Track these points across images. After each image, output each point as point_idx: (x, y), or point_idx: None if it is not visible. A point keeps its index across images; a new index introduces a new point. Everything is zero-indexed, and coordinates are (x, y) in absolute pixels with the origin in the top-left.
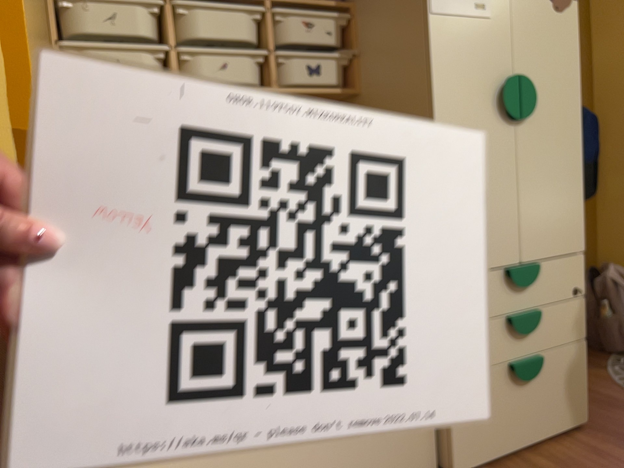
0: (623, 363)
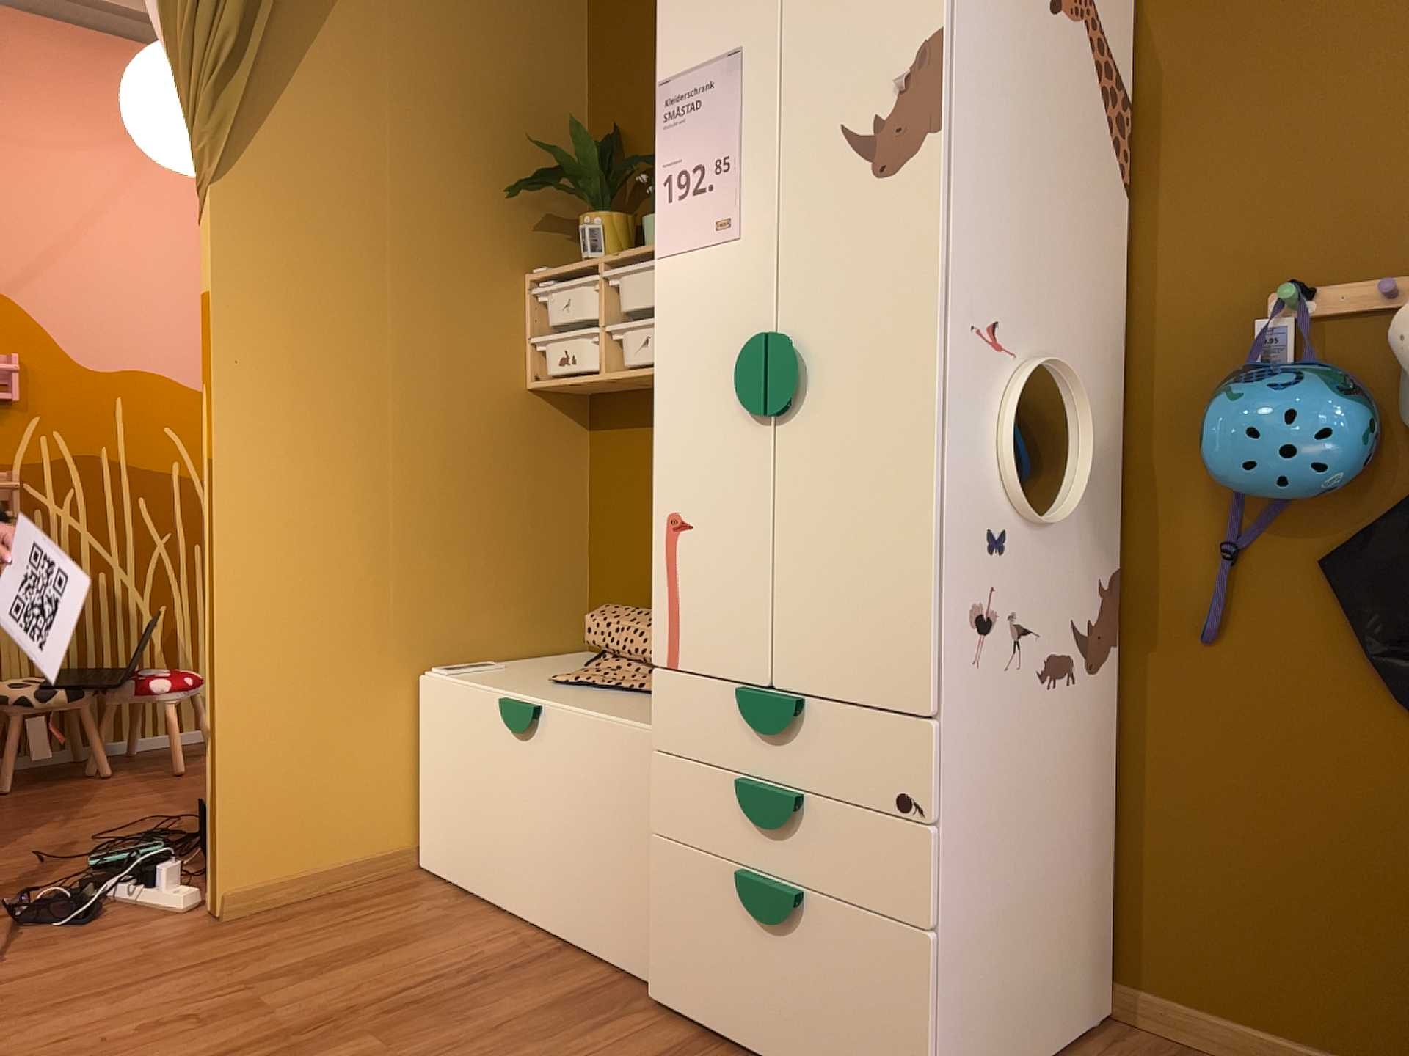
0: None
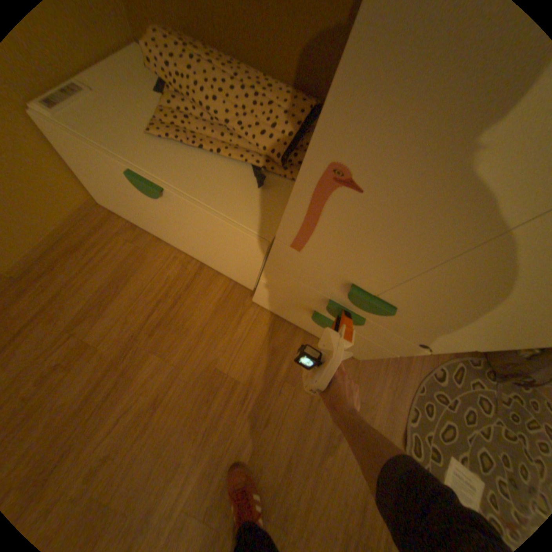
0: (467, 368)
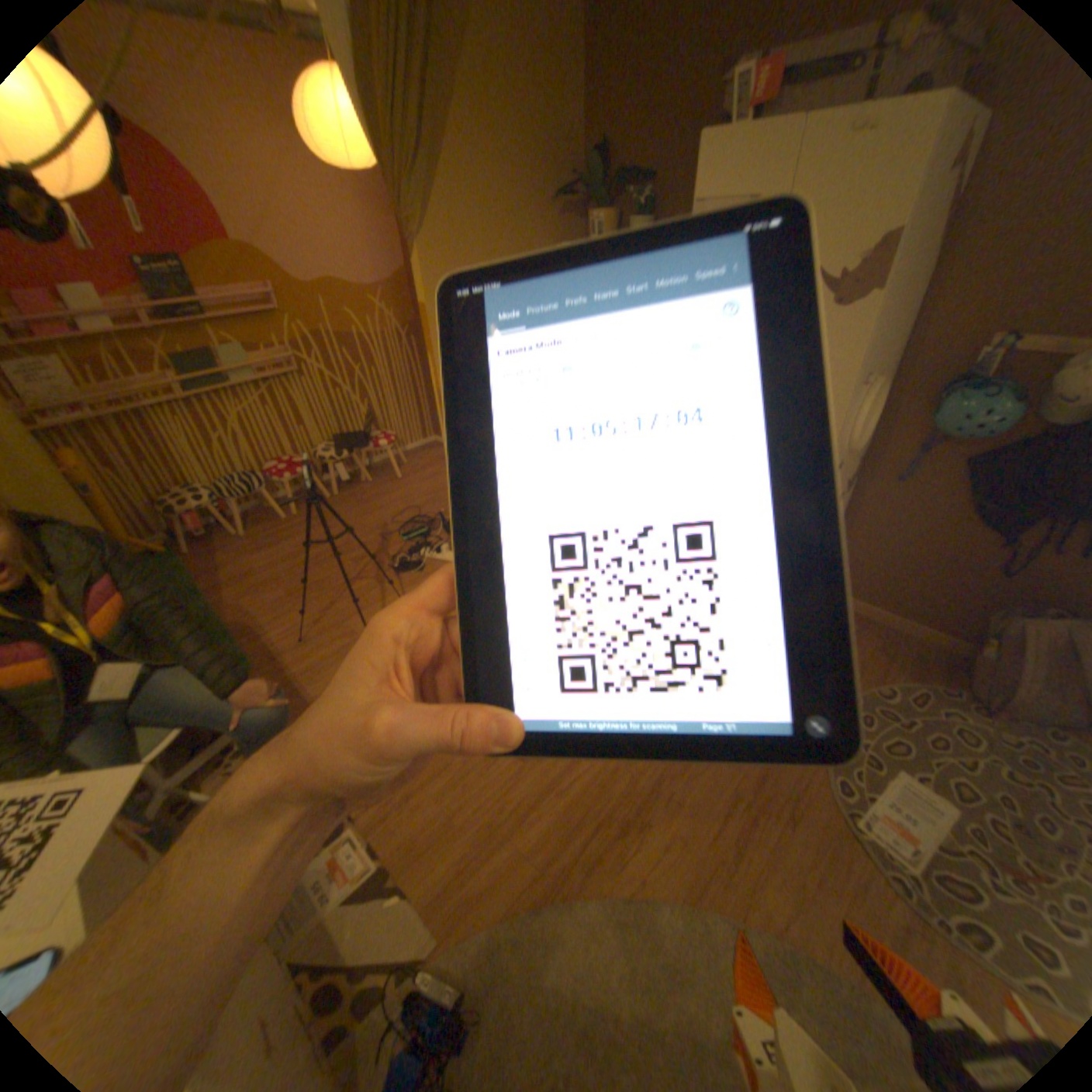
0: (935, 695)
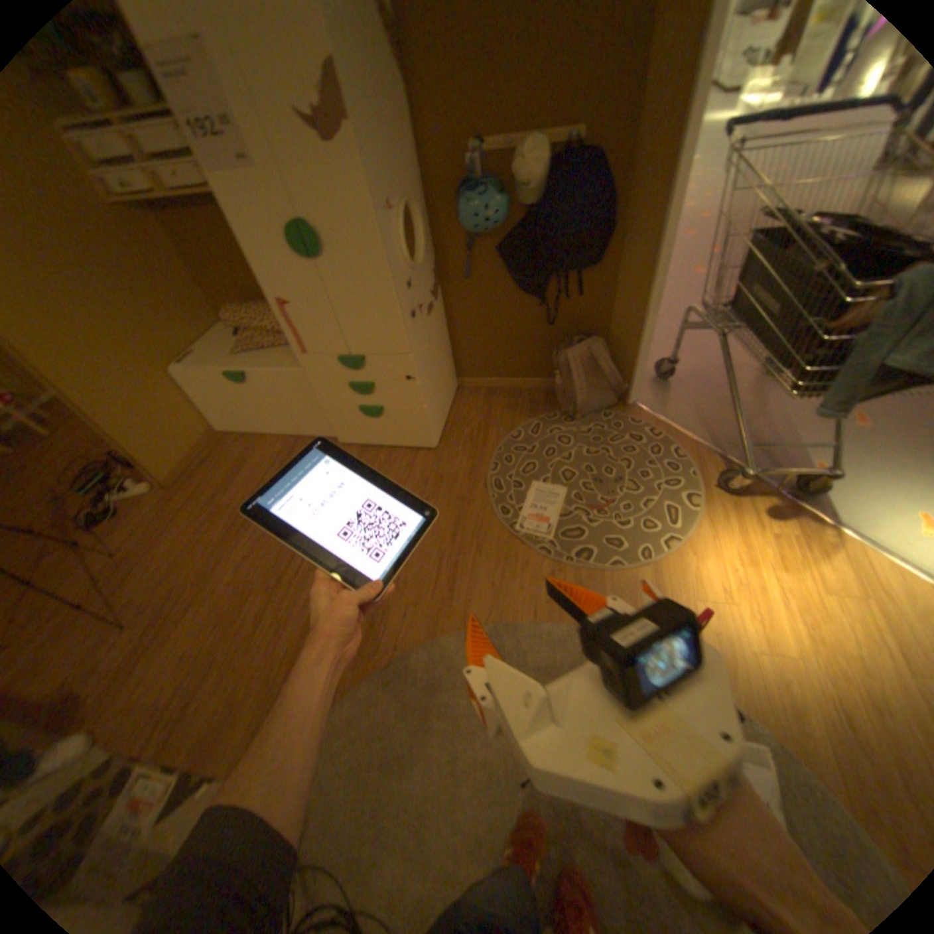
0: (540, 422)
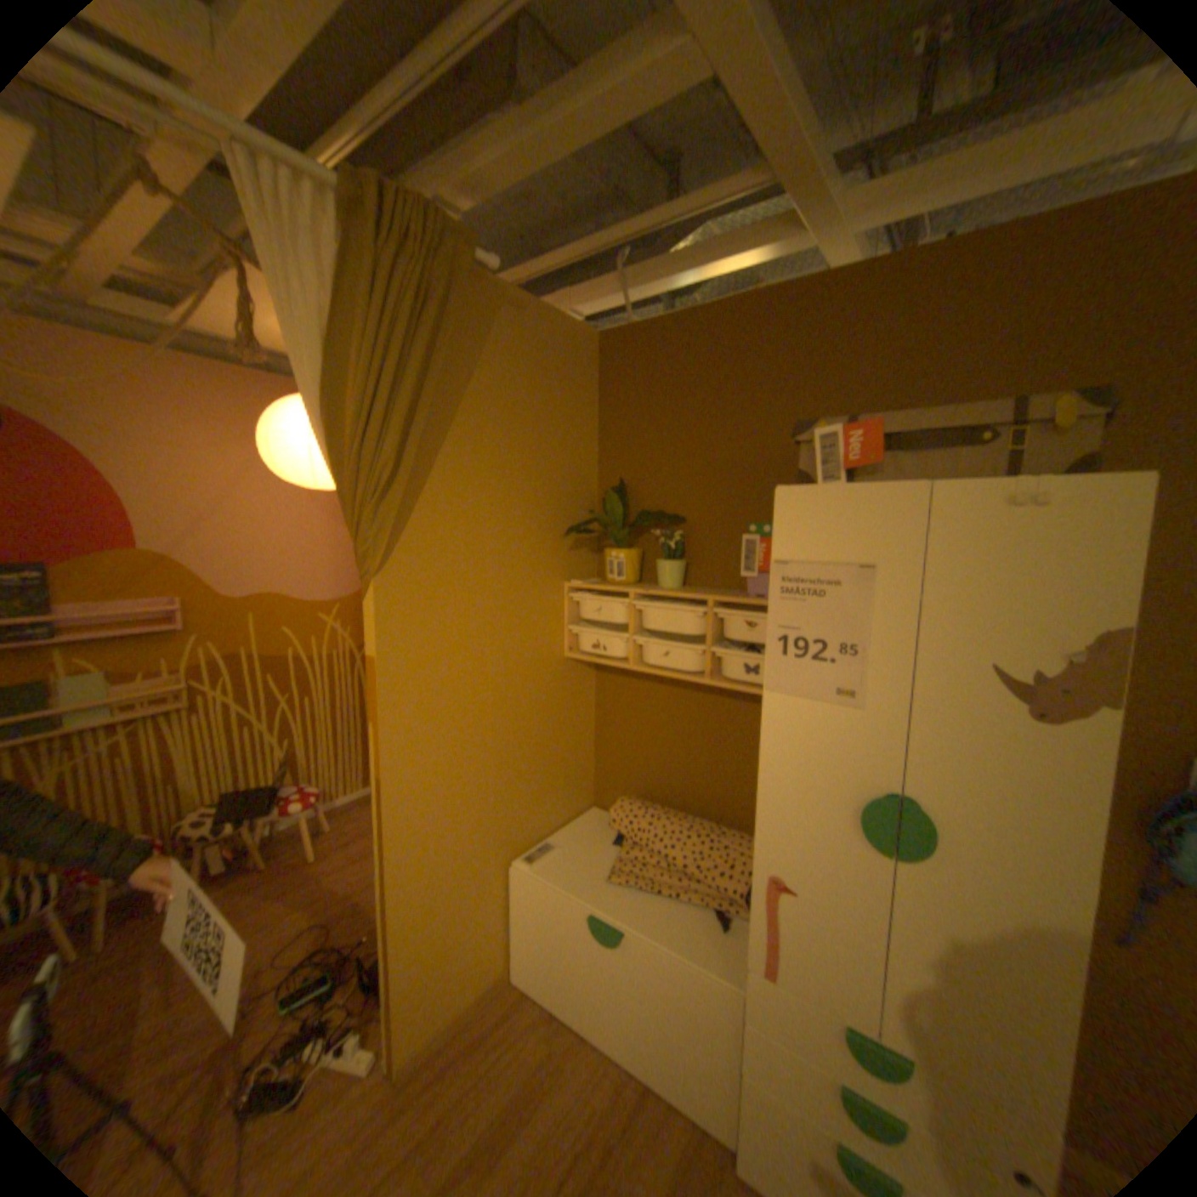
0: None
